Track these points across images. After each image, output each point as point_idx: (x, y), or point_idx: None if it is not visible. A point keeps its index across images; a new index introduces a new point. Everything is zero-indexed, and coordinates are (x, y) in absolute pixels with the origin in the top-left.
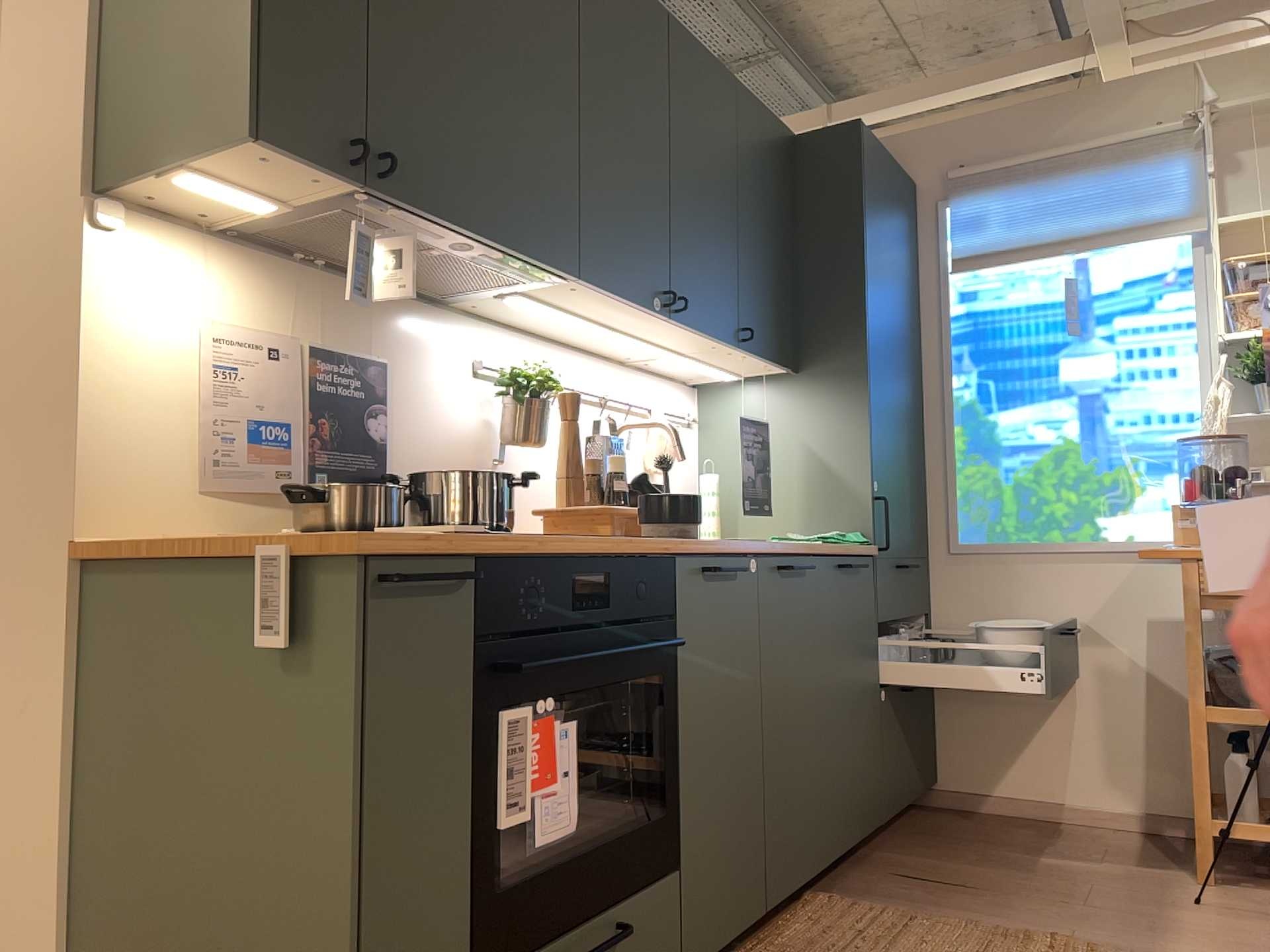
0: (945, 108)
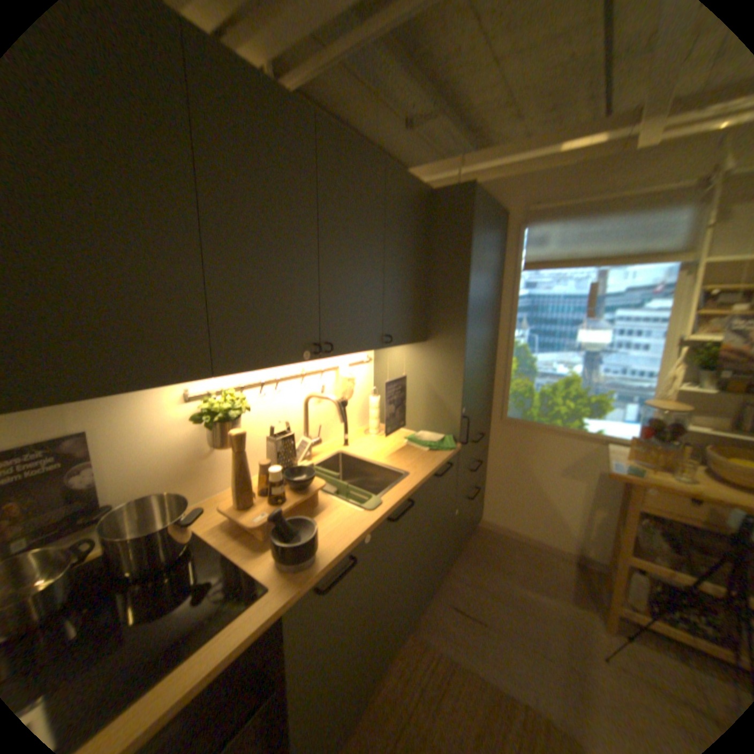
0: (533, 157)
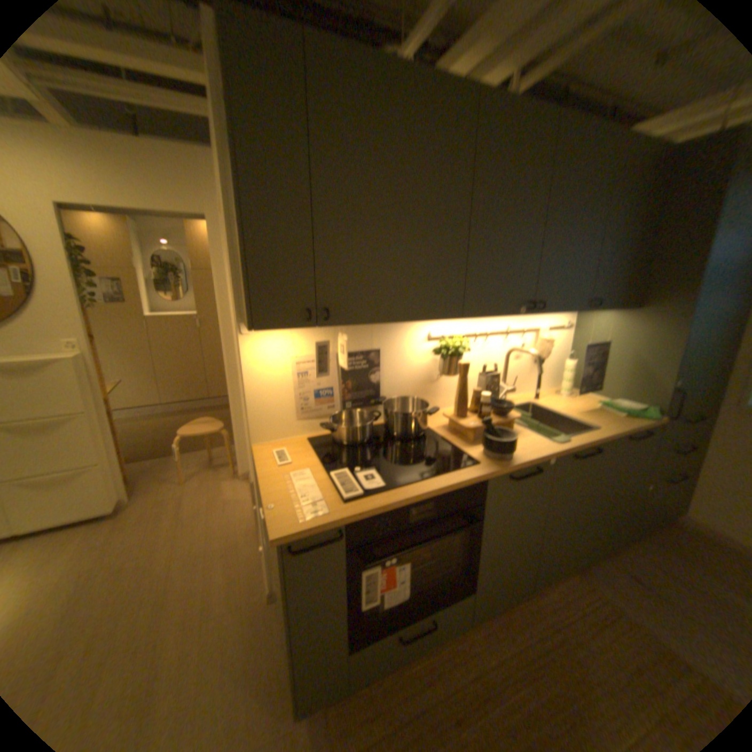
0: None
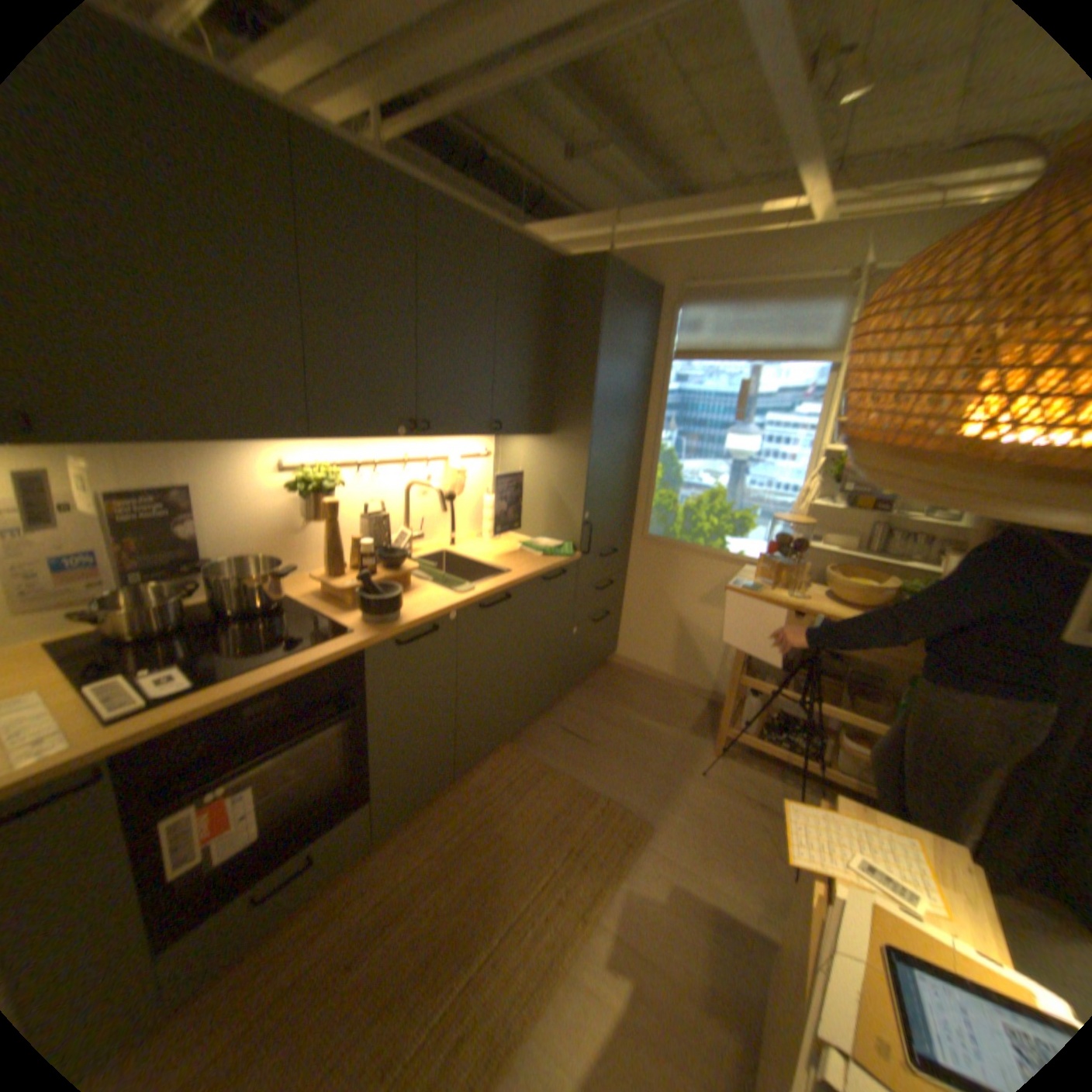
0: (698, 222)
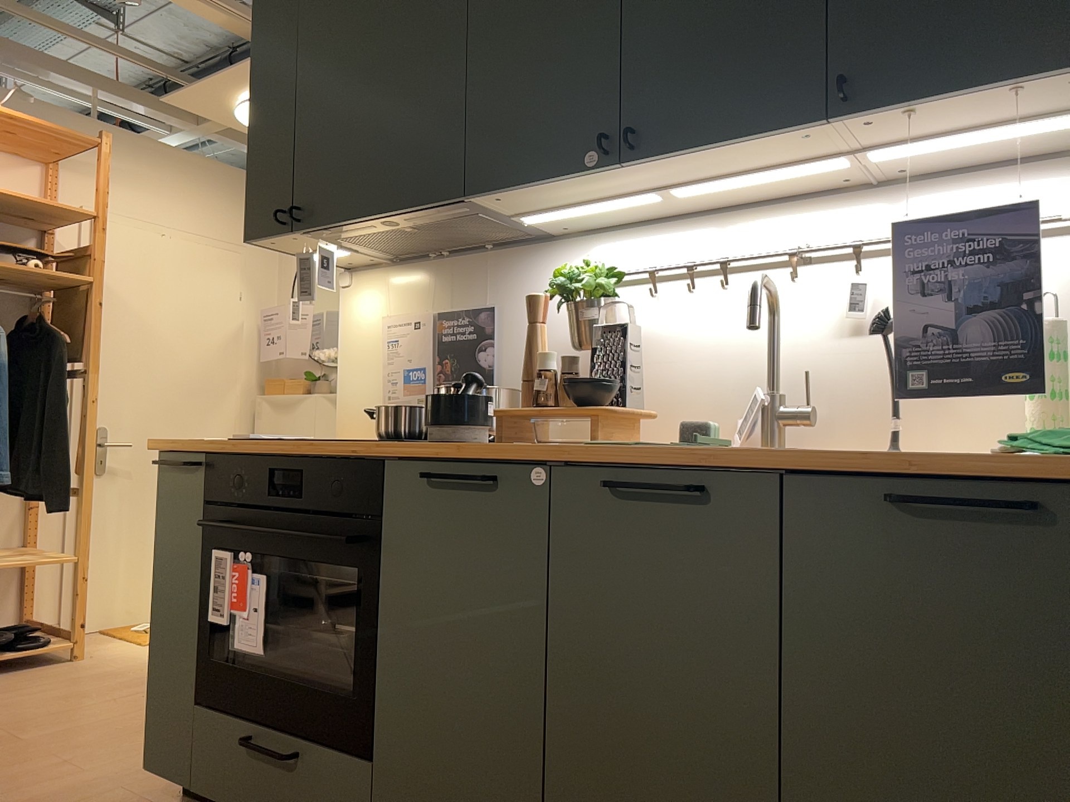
0: None
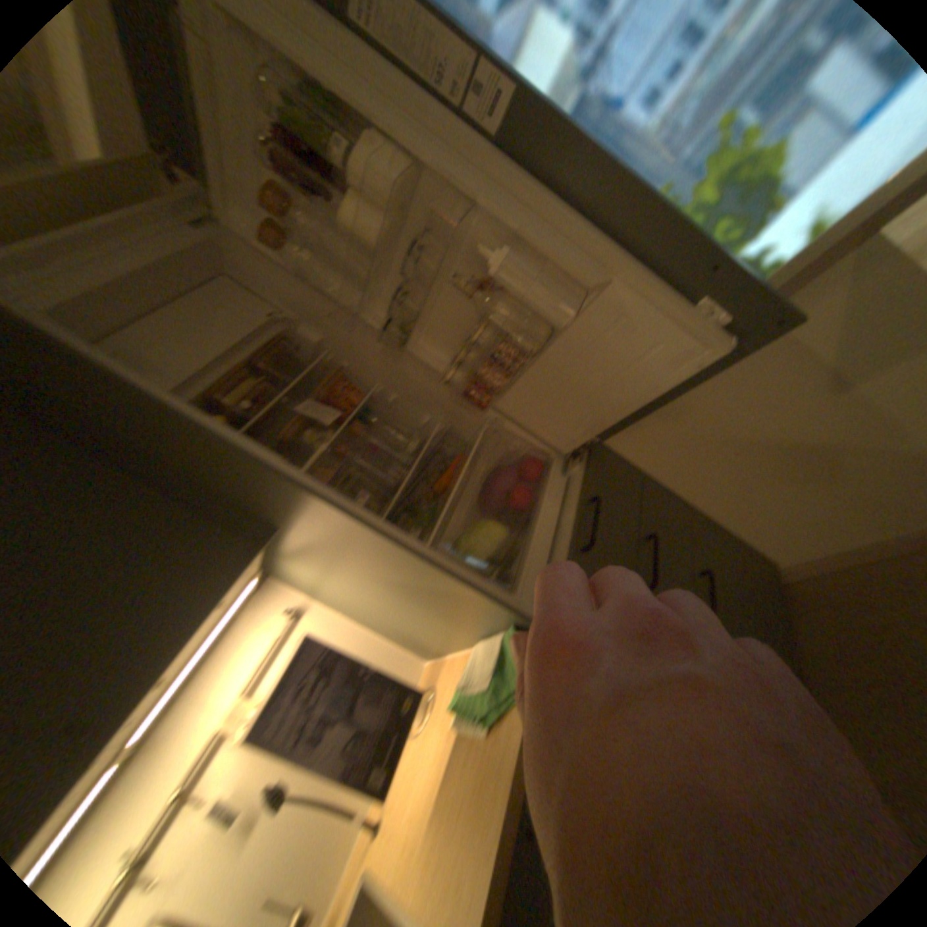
0: None
